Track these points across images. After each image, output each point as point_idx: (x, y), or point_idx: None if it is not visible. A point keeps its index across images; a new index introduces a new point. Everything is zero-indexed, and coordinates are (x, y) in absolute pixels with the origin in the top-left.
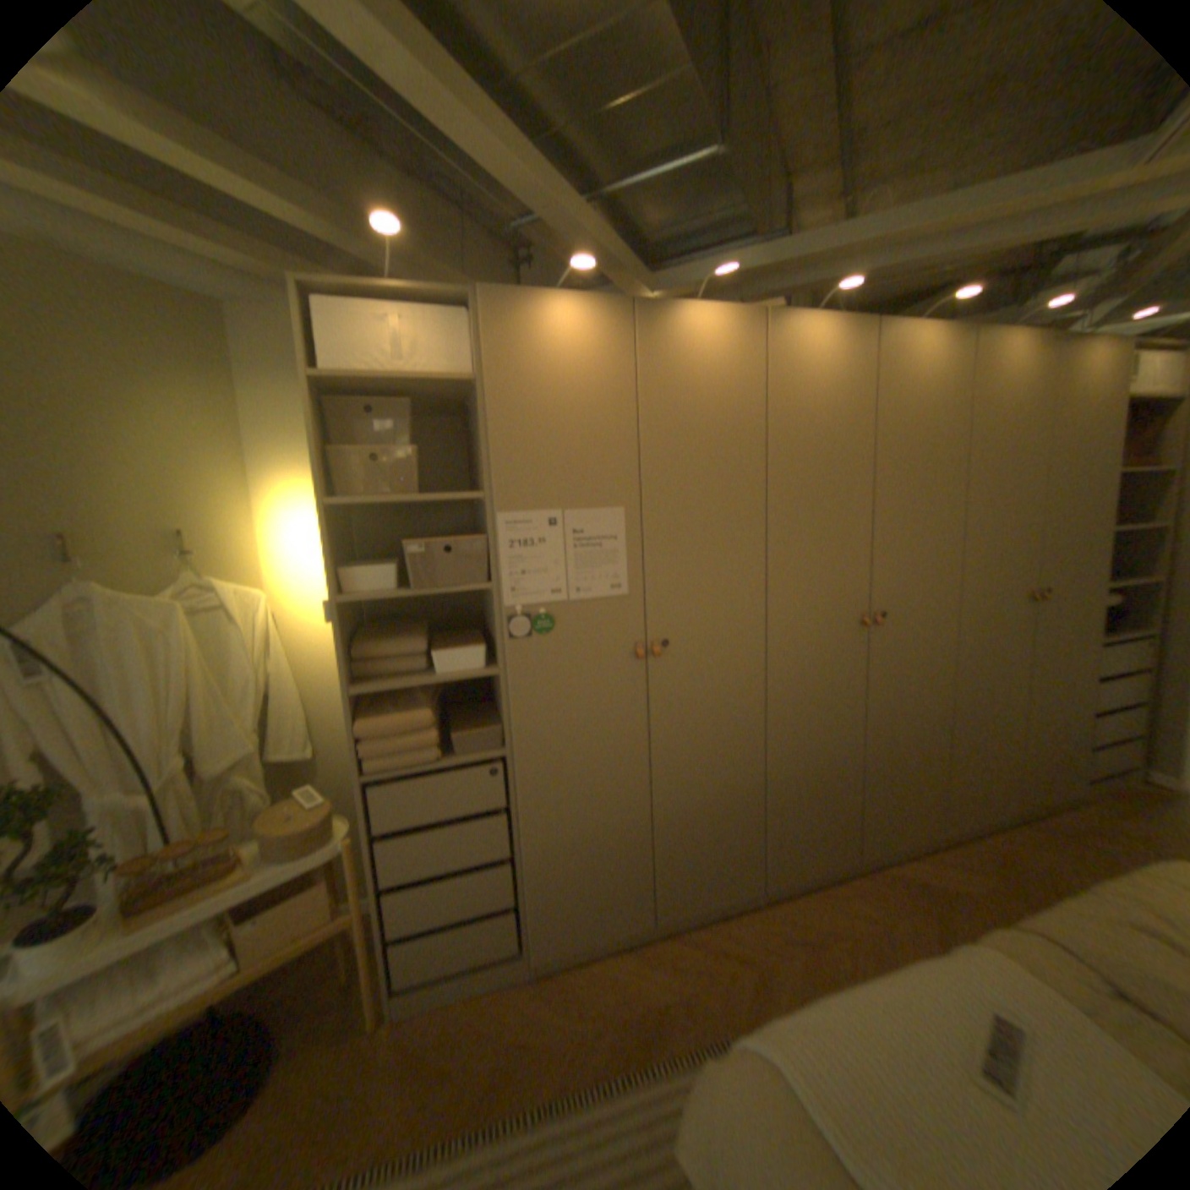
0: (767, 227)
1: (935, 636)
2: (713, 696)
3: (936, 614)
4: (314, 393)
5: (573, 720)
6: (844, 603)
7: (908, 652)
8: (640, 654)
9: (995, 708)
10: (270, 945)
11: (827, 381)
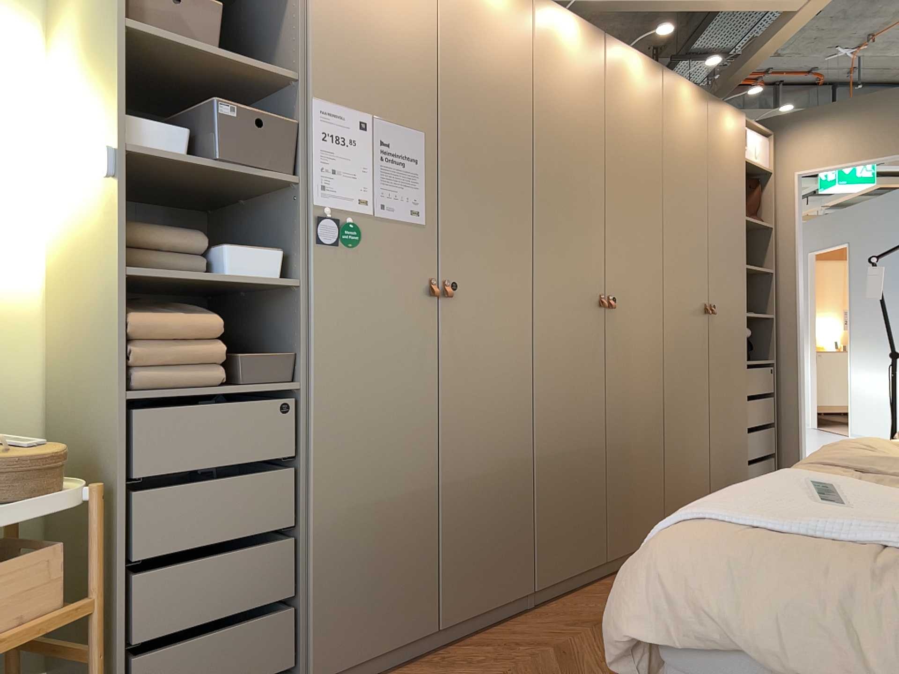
0: None
1: (642, 330)
2: (486, 354)
3: (642, 308)
4: None
5: (363, 356)
6: (582, 281)
7: (626, 340)
8: (429, 291)
9: (682, 408)
10: None
11: (568, 73)
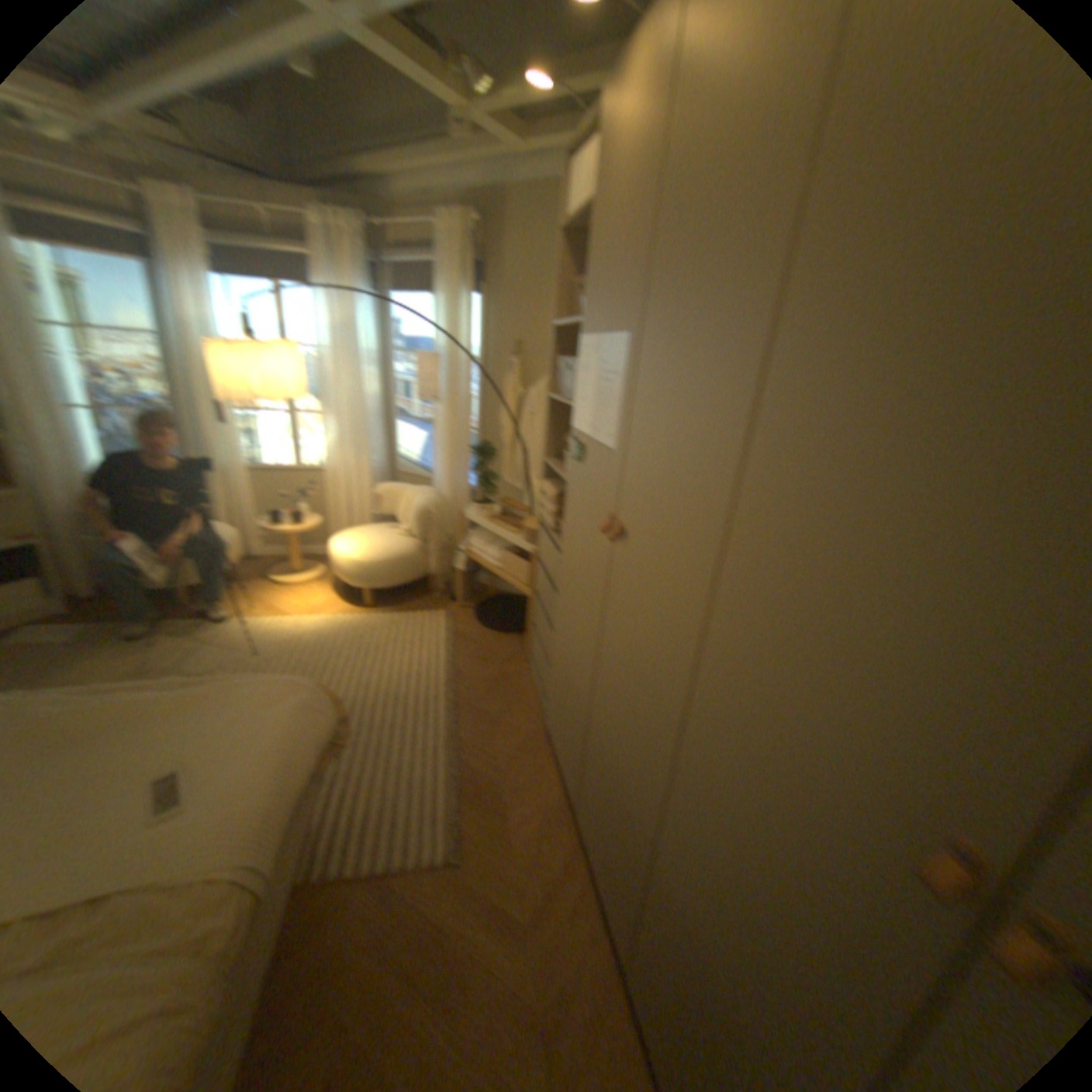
0: None
1: None
2: (638, 648)
3: None
4: (575, 239)
5: (575, 559)
6: (894, 731)
7: None
8: (600, 528)
9: None
10: (506, 570)
11: None
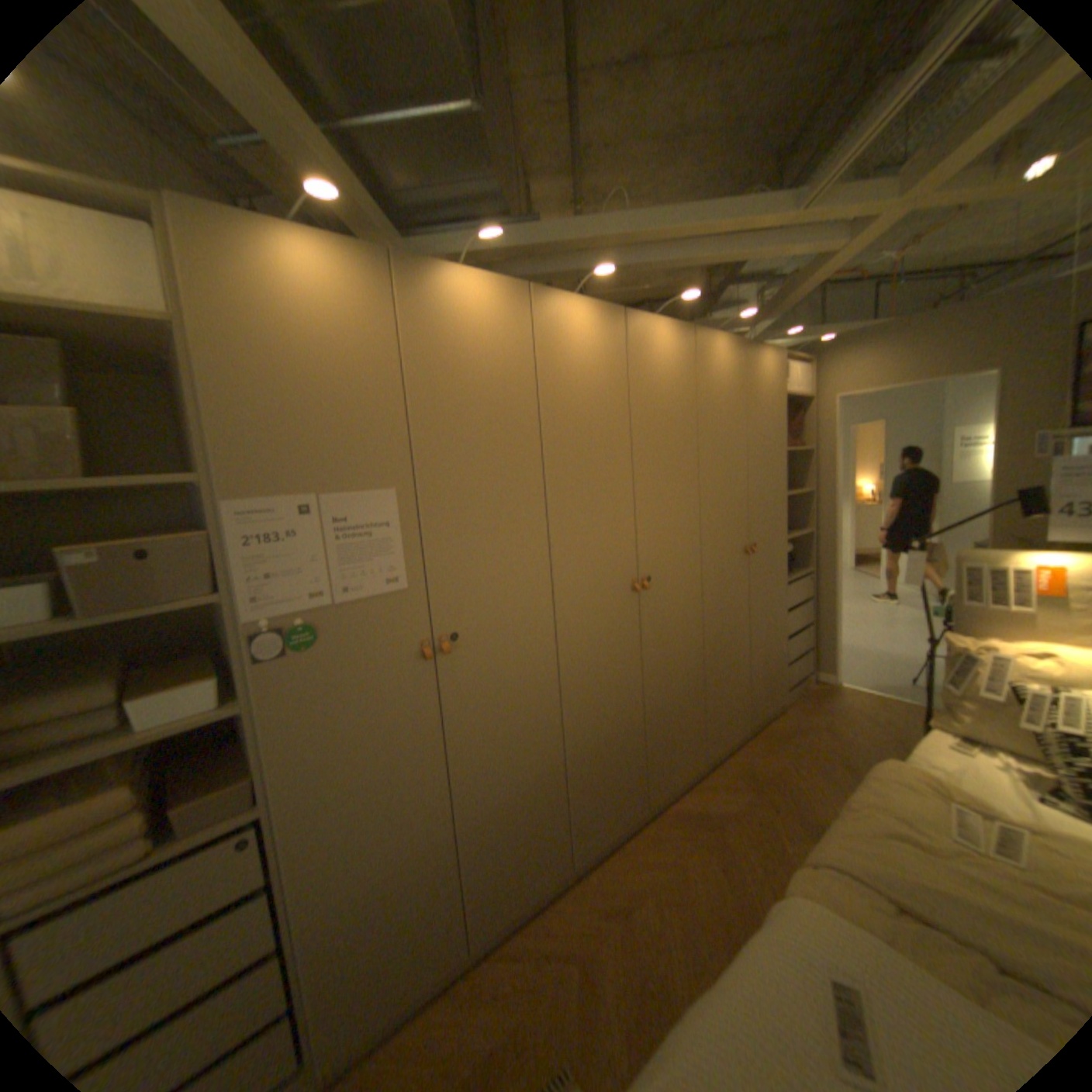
0: (519, 212)
1: (687, 593)
2: (509, 685)
3: (686, 573)
4: None
5: (352, 748)
6: (618, 572)
7: (669, 609)
8: (428, 655)
9: (730, 646)
10: None
11: (589, 363)
